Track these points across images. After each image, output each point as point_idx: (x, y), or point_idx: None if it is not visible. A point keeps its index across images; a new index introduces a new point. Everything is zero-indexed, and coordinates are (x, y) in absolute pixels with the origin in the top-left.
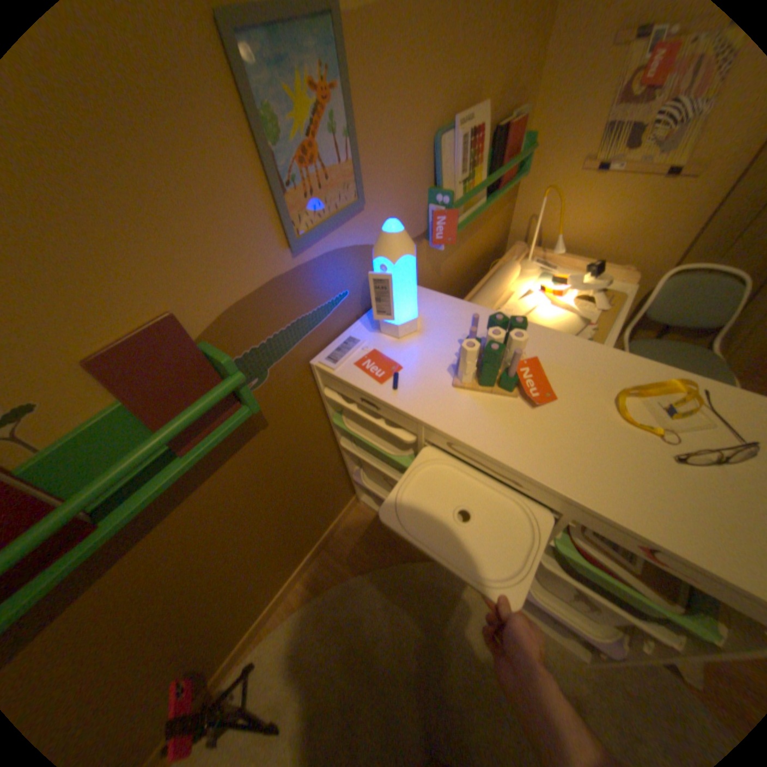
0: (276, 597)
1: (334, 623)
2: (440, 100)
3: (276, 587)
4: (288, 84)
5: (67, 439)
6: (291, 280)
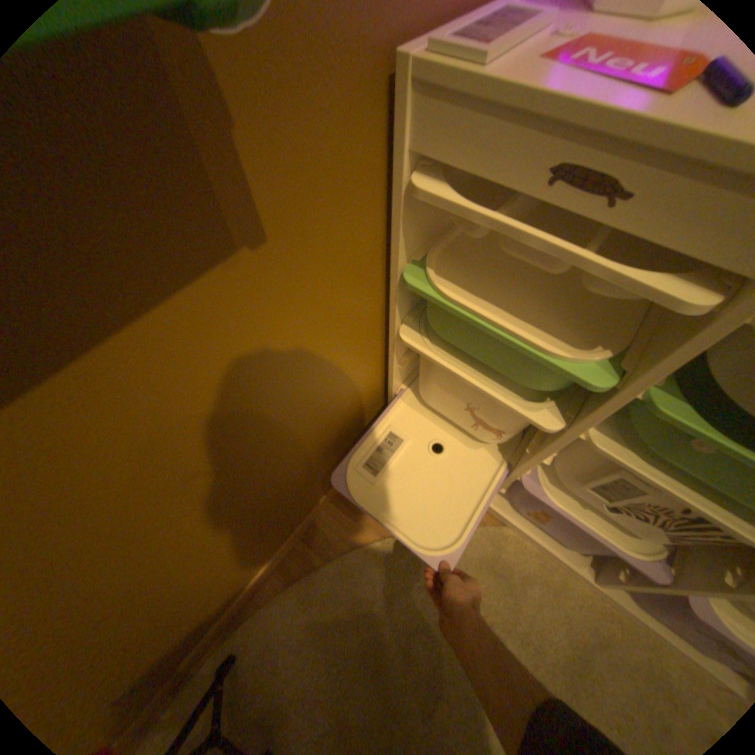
0: (269, 563)
1: (353, 603)
2: None
3: (270, 551)
4: None
5: None
6: None
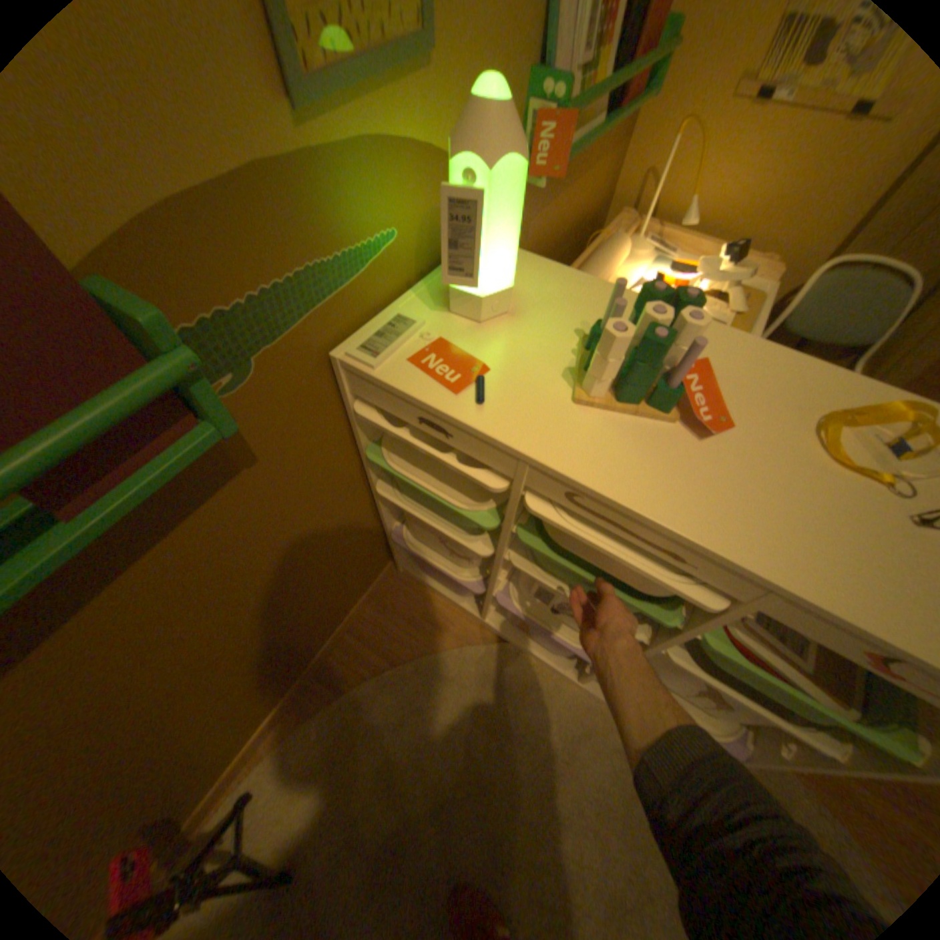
0: (281, 702)
1: (365, 731)
2: None
3: (281, 690)
4: None
5: None
6: (294, 177)
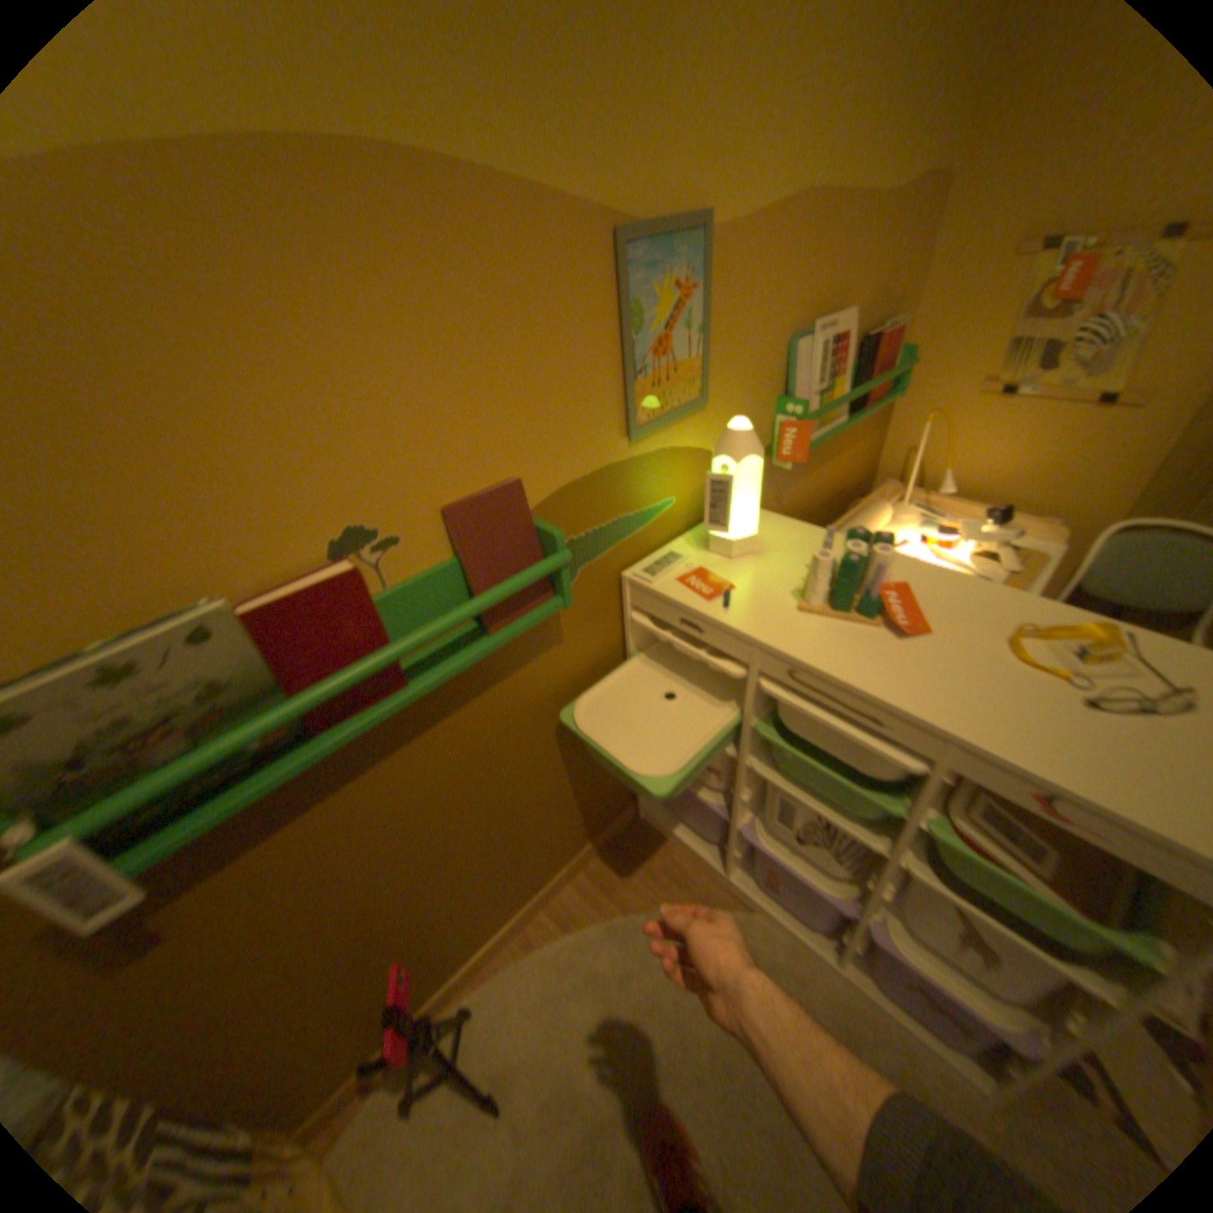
0: (512, 921)
1: (589, 974)
2: (798, 305)
3: (516, 903)
4: (658, 285)
5: (410, 582)
6: (622, 472)
